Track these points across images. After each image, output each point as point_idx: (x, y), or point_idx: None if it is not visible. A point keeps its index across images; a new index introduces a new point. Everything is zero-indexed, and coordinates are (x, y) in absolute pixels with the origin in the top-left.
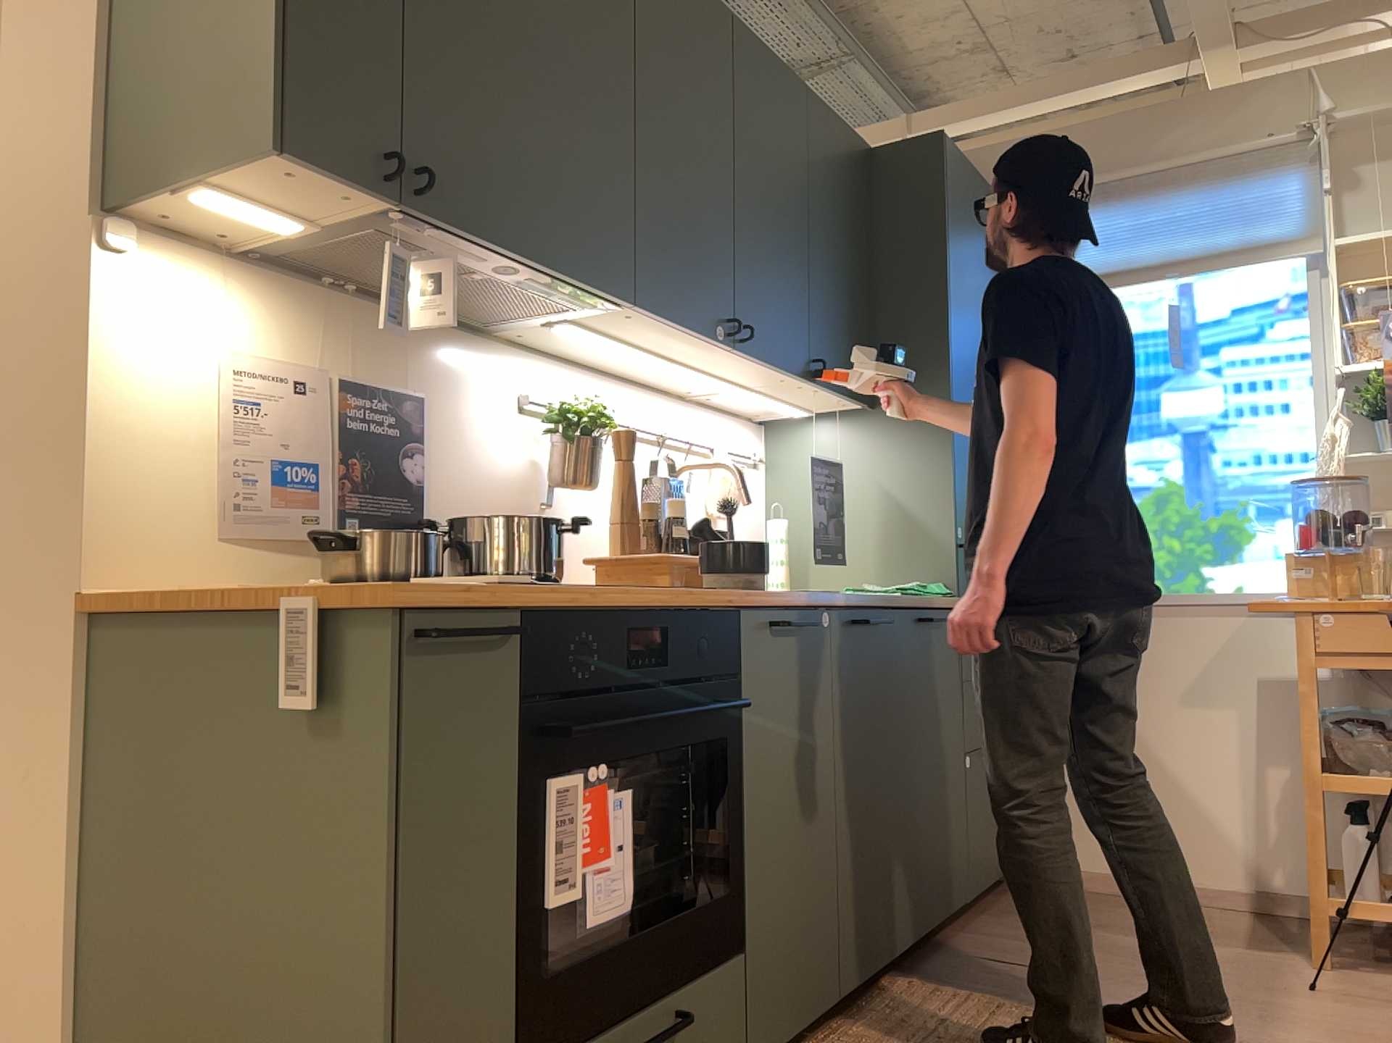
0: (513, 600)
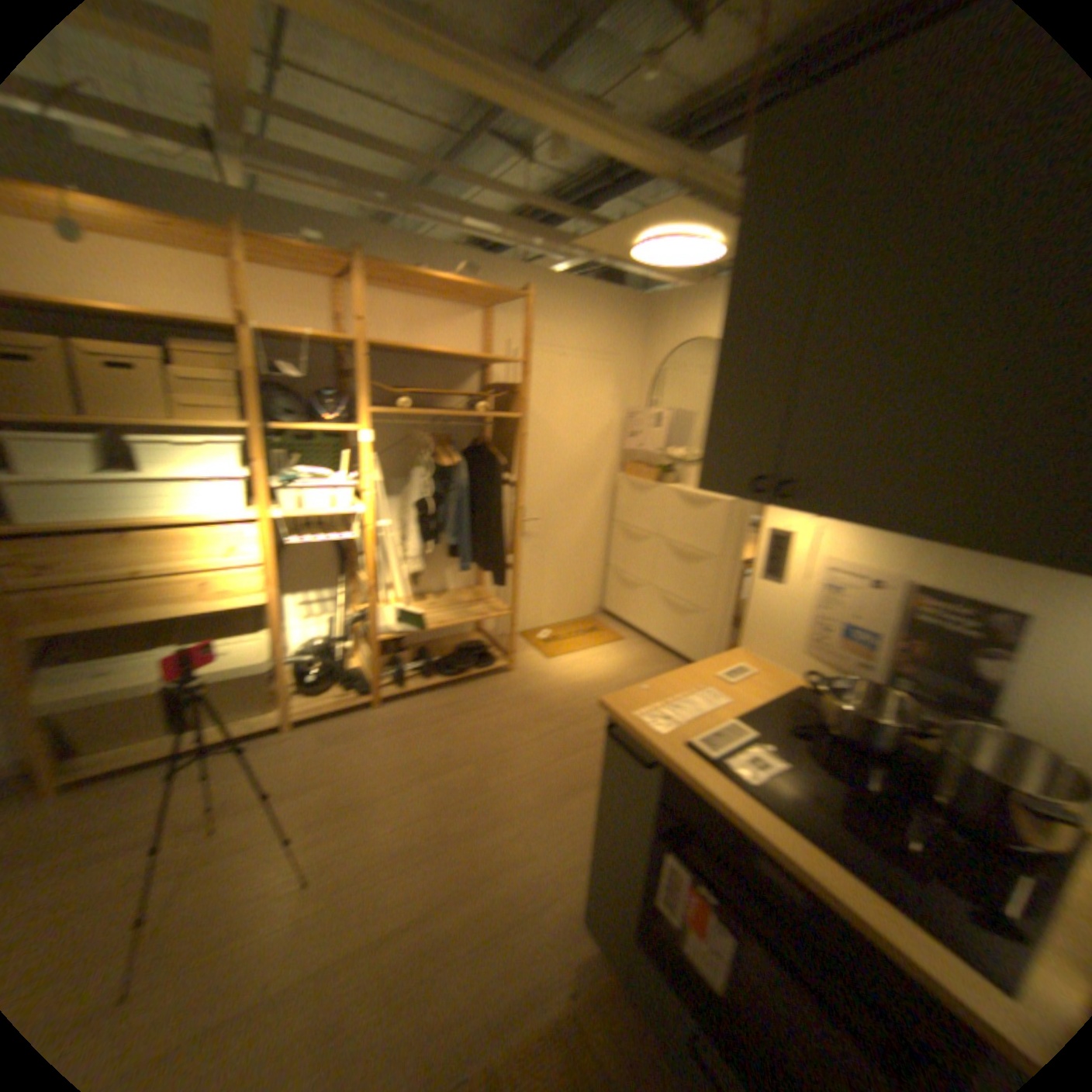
0: (666, 755)
